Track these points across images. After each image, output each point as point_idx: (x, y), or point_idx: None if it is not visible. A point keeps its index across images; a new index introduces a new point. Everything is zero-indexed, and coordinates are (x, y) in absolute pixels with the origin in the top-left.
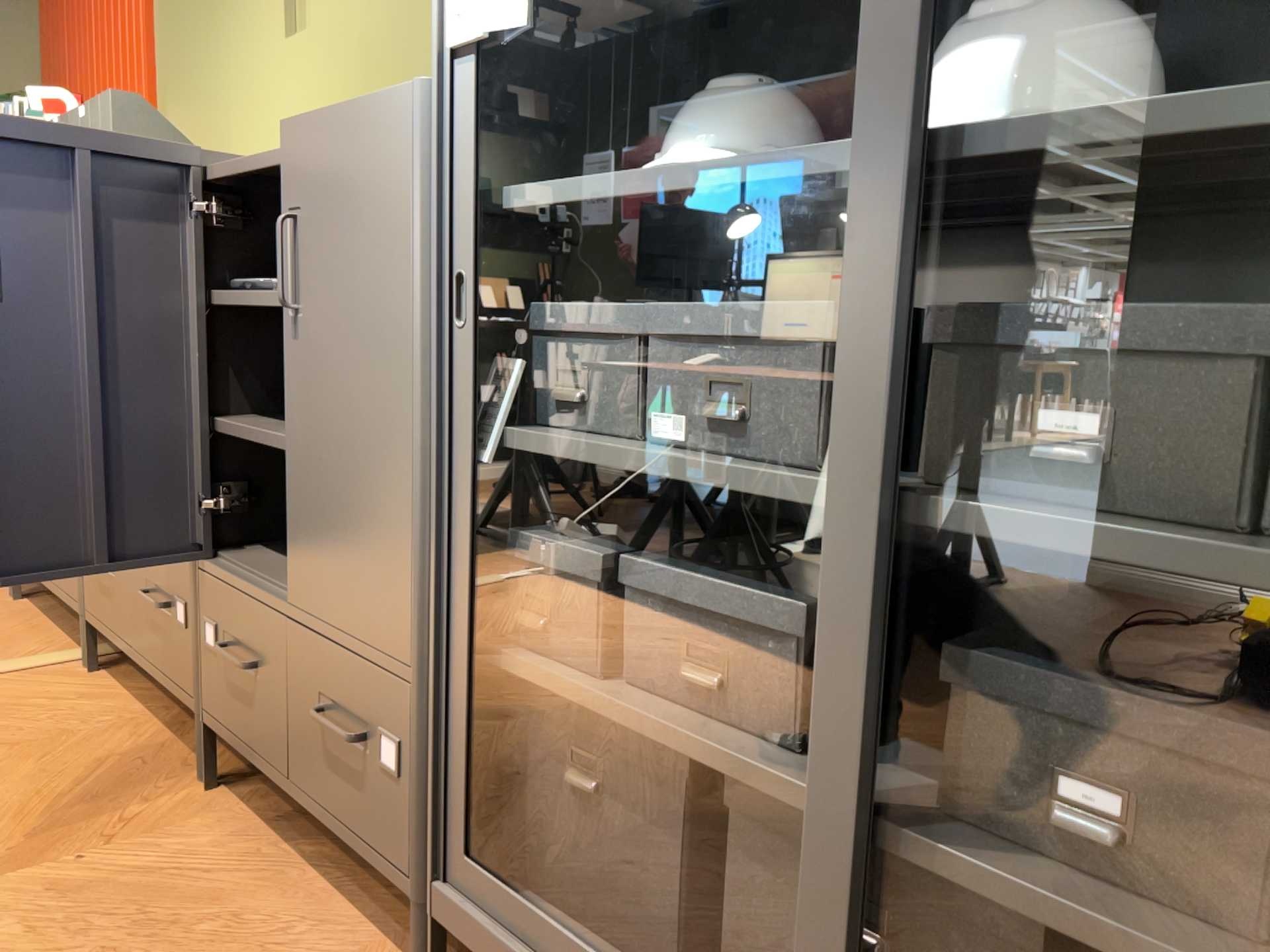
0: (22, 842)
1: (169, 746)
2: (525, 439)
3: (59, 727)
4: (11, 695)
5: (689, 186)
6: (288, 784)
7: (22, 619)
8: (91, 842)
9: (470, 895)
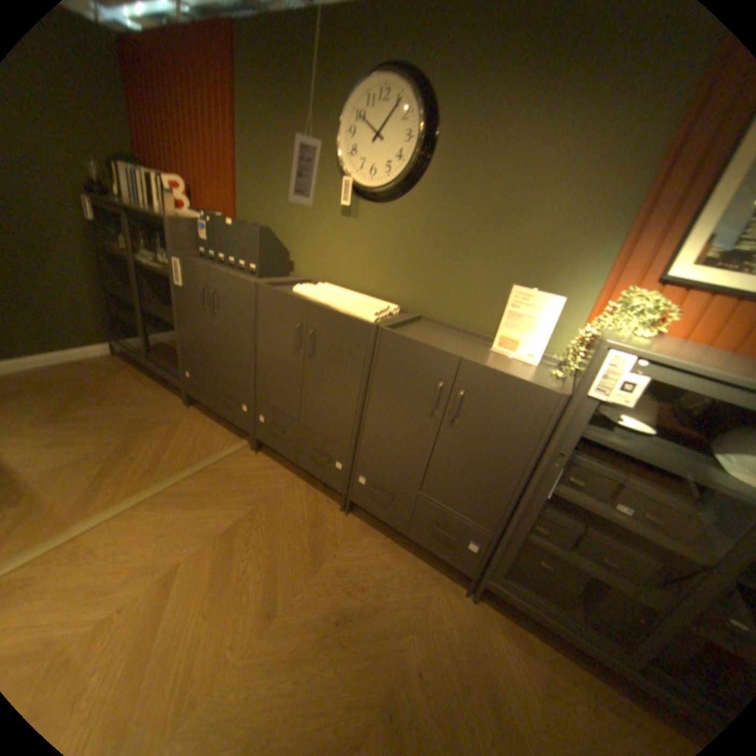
0: (308, 548)
1: (315, 492)
2: (562, 494)
3: (270, 486)
4: (237, 468)
5: (672, 472)
6: (406, 532)
7: (200, 419)
8: (329, 545)
9: (502, 585)
